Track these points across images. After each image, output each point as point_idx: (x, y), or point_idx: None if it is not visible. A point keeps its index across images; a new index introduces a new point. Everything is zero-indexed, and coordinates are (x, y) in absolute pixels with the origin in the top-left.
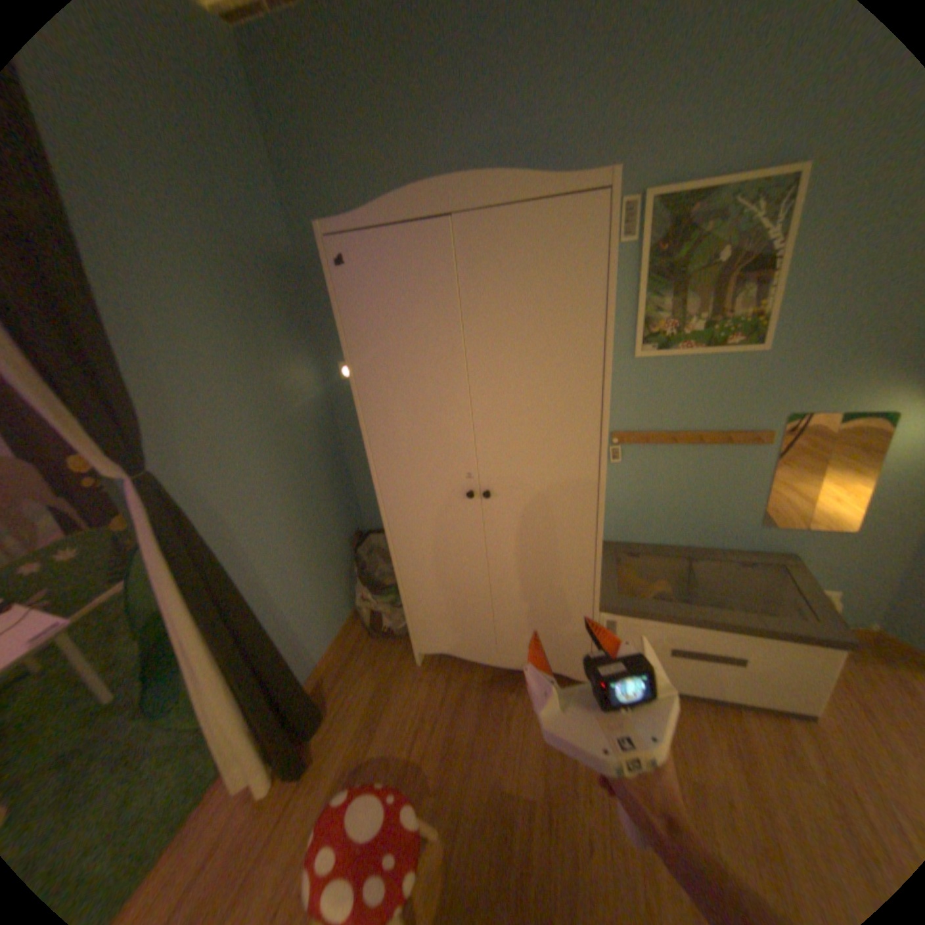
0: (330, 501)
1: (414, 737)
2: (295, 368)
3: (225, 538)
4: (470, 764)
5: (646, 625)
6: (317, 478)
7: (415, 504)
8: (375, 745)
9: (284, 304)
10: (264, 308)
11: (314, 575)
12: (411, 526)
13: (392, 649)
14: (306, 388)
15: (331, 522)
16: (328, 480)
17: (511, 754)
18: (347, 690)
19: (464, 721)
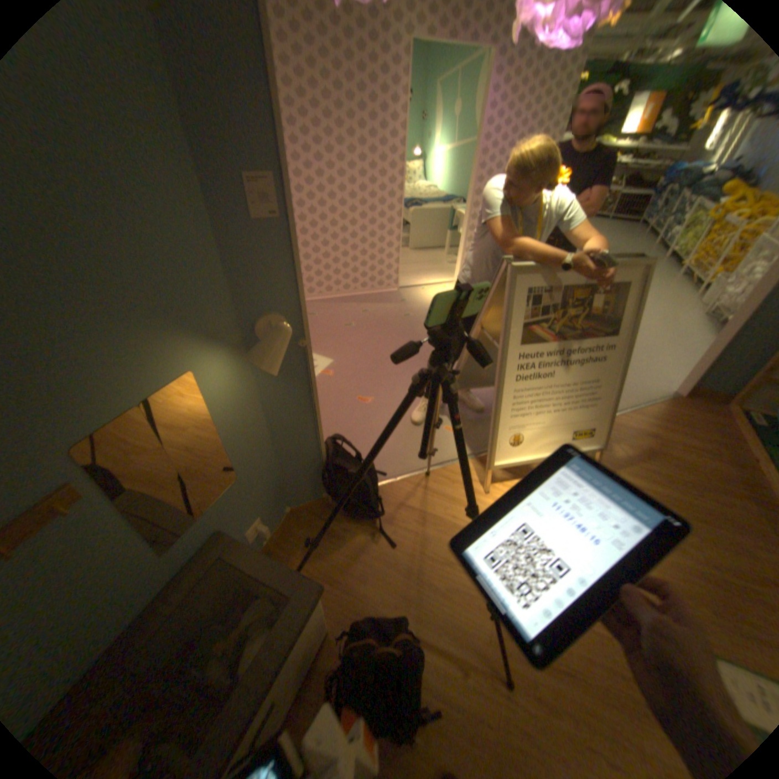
0: None
1: None
2: None
3: None
4: None
5: None
6: None
7: None
8: None
9: None
10: None
11: None
12: None
13: None
14: None
15: None
16: None
17: None
18: None
19: None
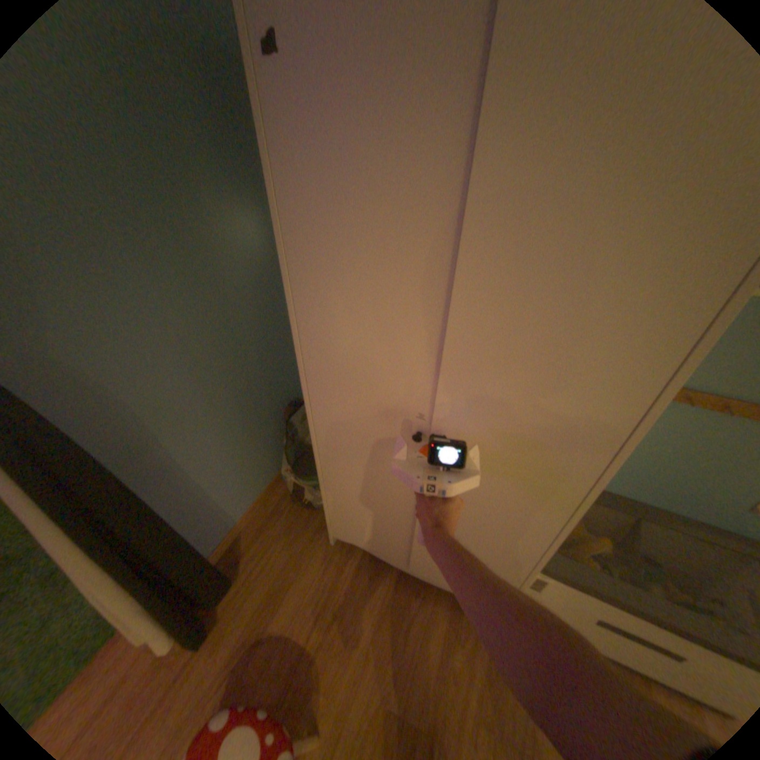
0: (264, 372)
1: (315, 623)
2: (231, 216)
3: (124, 423)
4: (363, 669)
5: (582, 598)
6: (251, 349)
7: (349, 423)
8: (277, 623)
9: (220, 123)
10: (187, 124)
11: (240, 446)
12: (341, 441)
13: (310, 520)
14: (245, 244)
15: (264, 393)
16: (265, 350)
17: (405, 669)
18: (261, 555)
19: (365, 619)
